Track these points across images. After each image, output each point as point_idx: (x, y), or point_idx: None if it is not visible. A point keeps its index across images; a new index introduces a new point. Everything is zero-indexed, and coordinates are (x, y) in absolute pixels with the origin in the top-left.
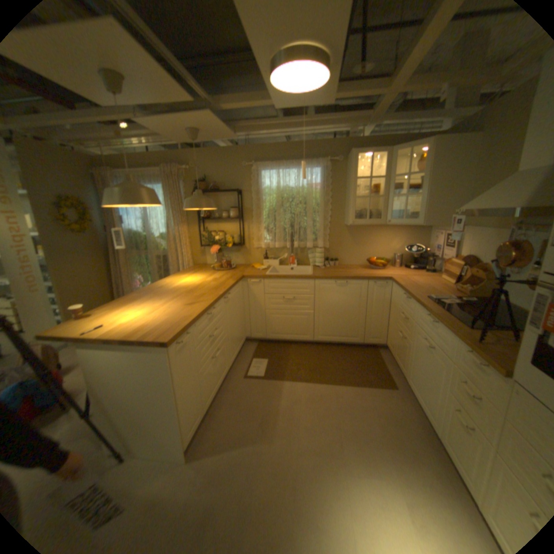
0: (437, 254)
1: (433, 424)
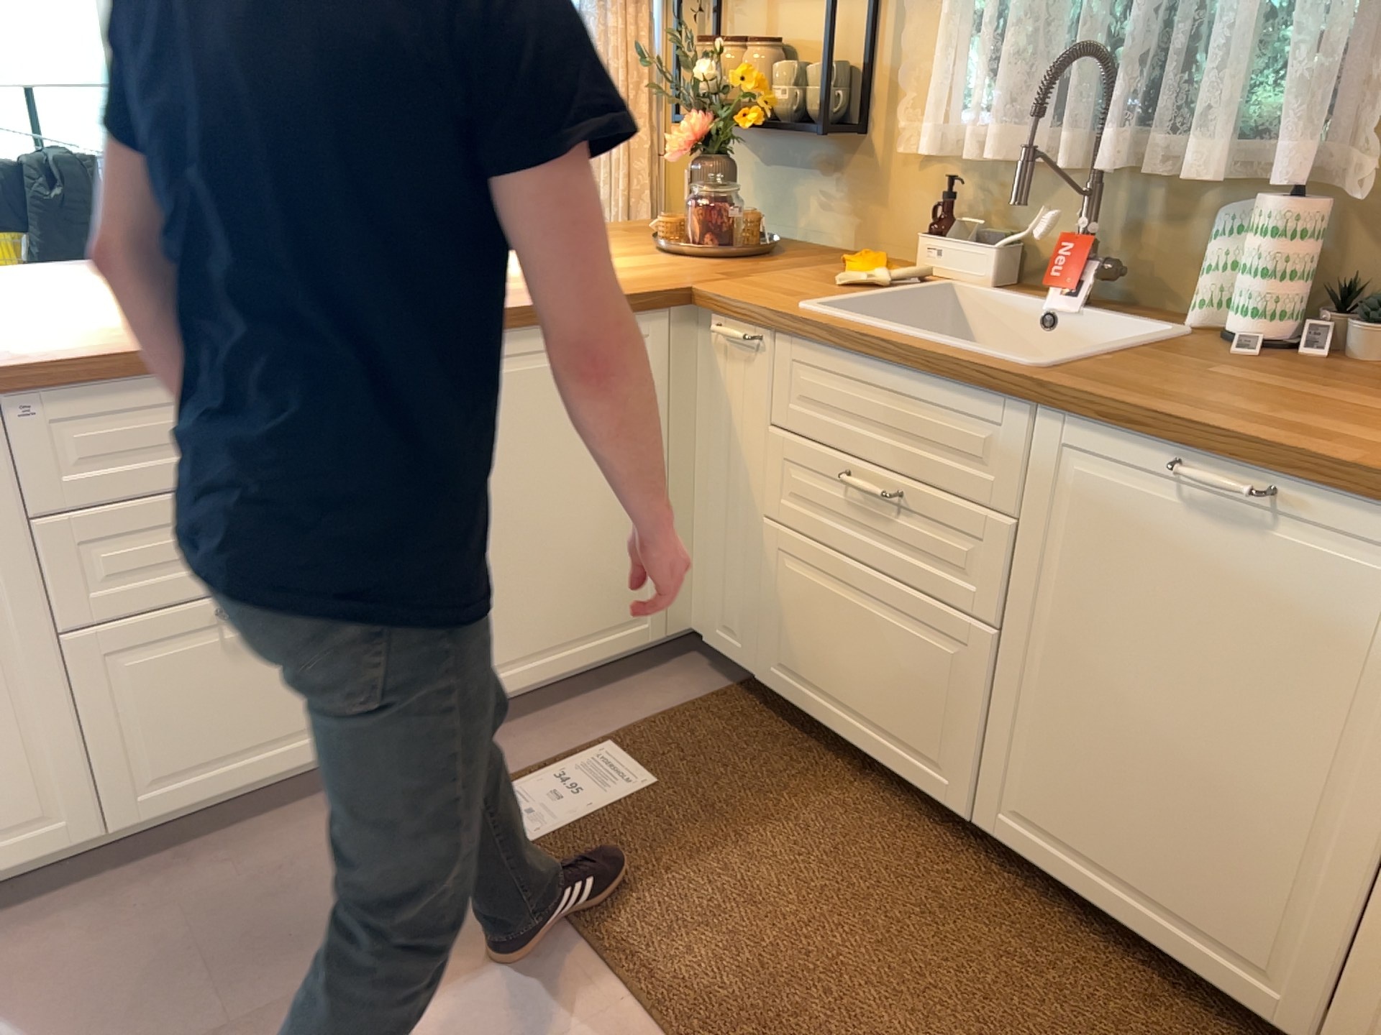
0: None
1: None
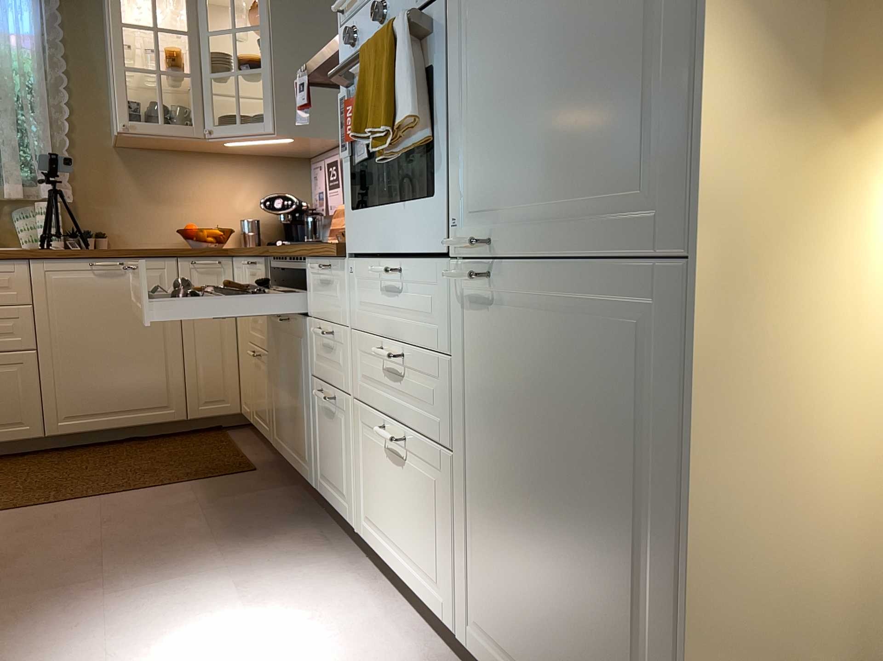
0: (320, 210)
1: (306, 473)
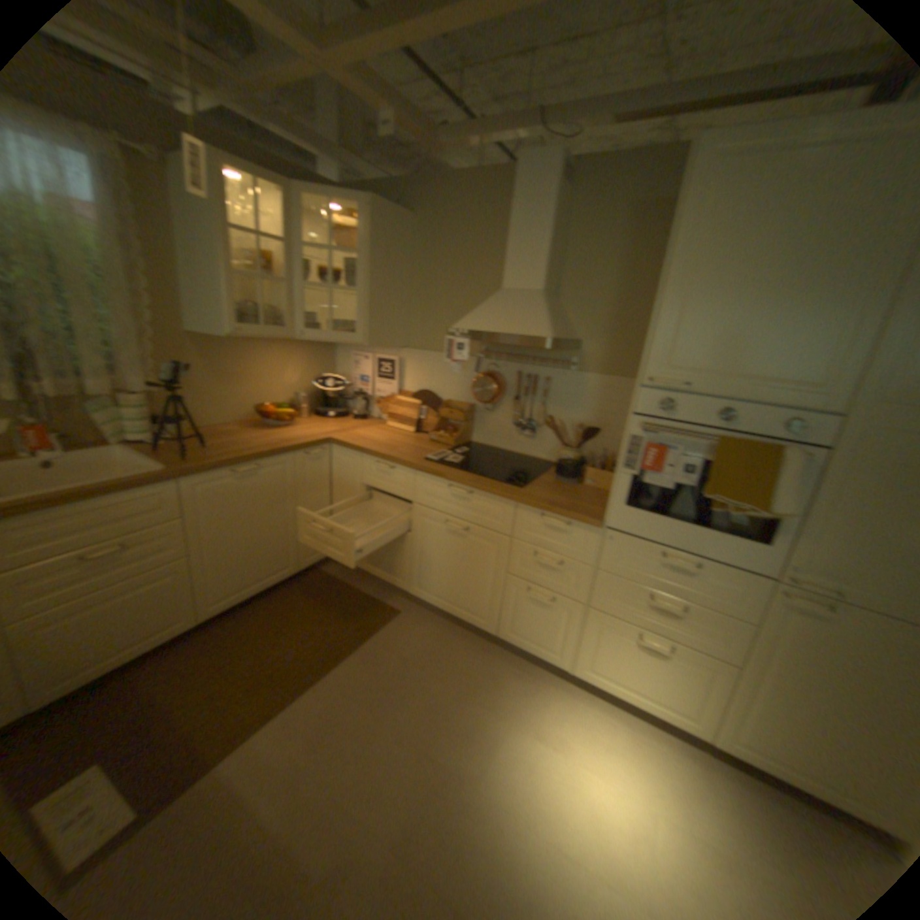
0: (361, 390)
1: (479, 624)
